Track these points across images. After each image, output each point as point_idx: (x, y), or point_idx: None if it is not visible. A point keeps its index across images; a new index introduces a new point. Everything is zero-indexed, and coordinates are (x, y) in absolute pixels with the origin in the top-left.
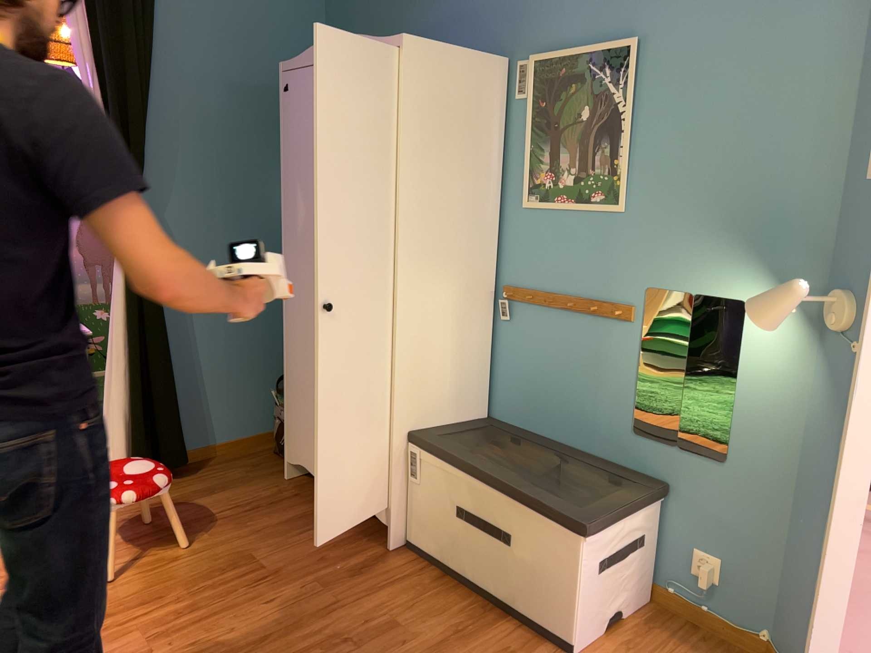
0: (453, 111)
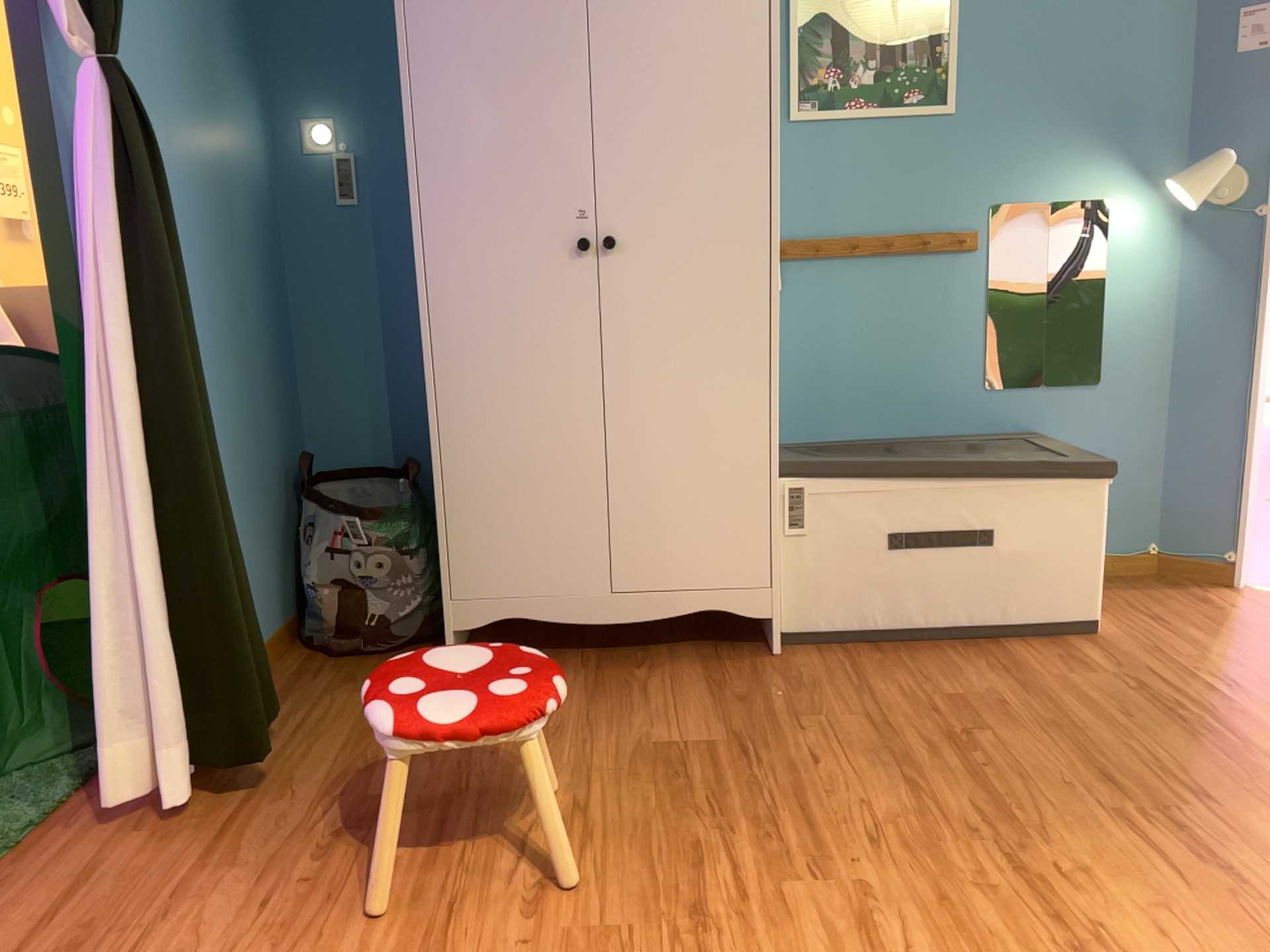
0: None
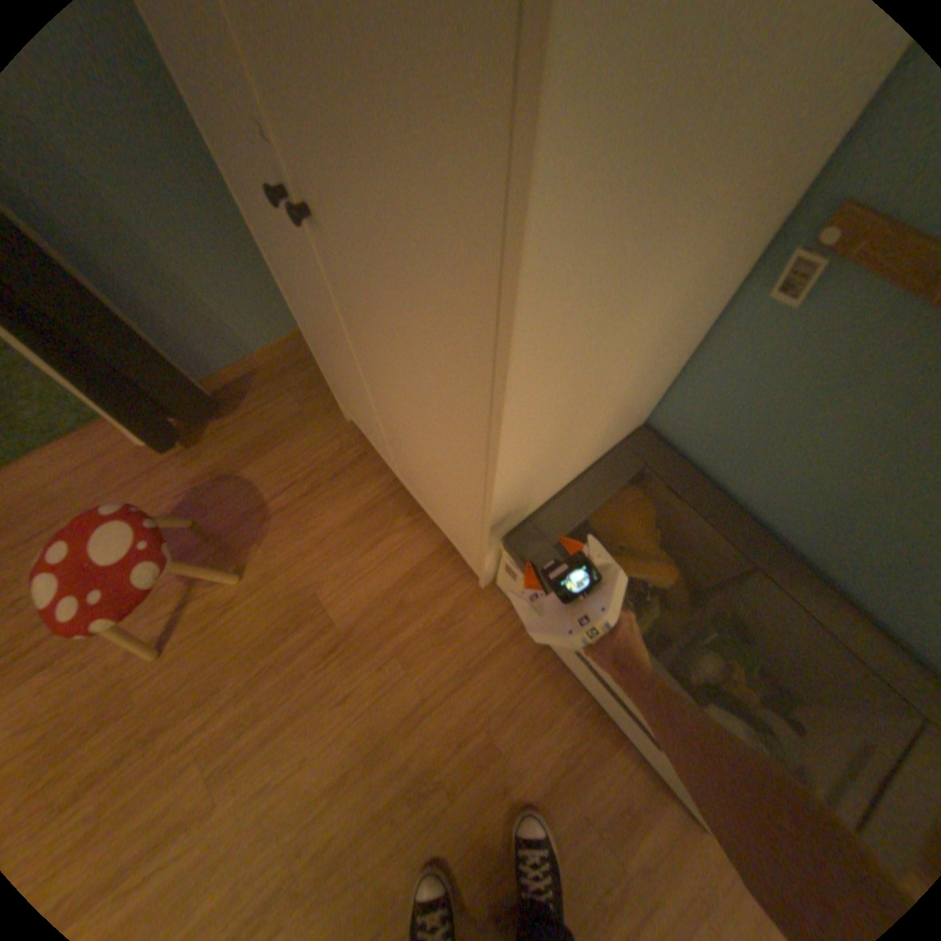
0: None
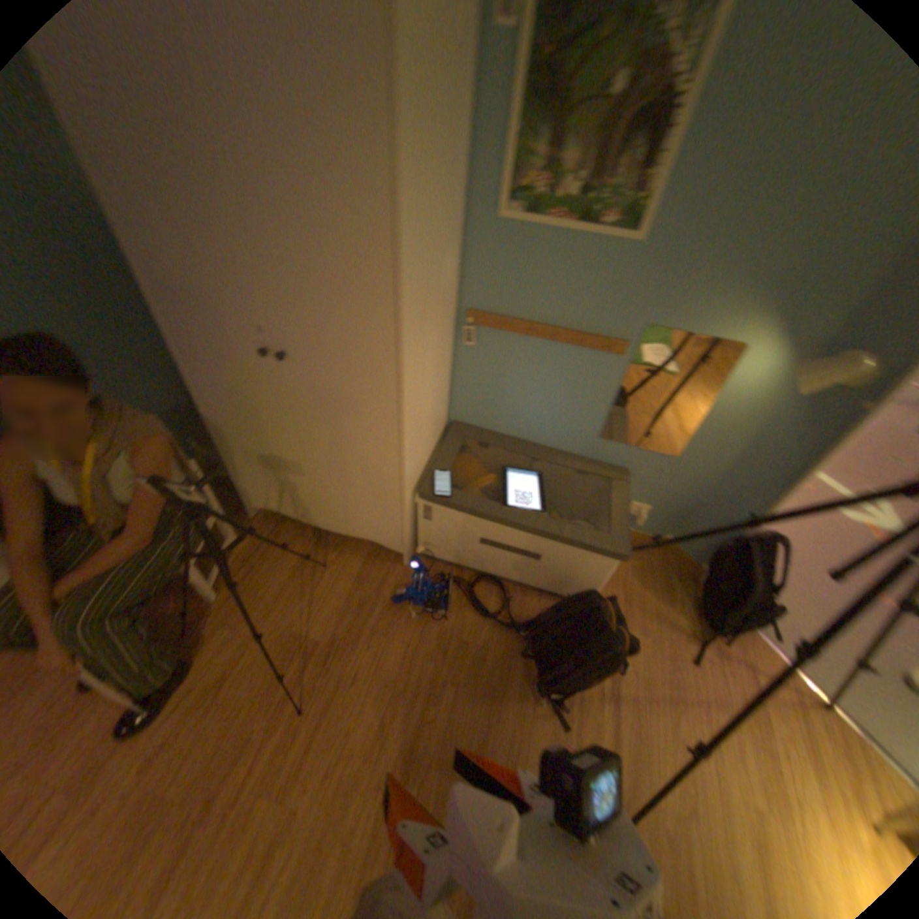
0: (443, 64)
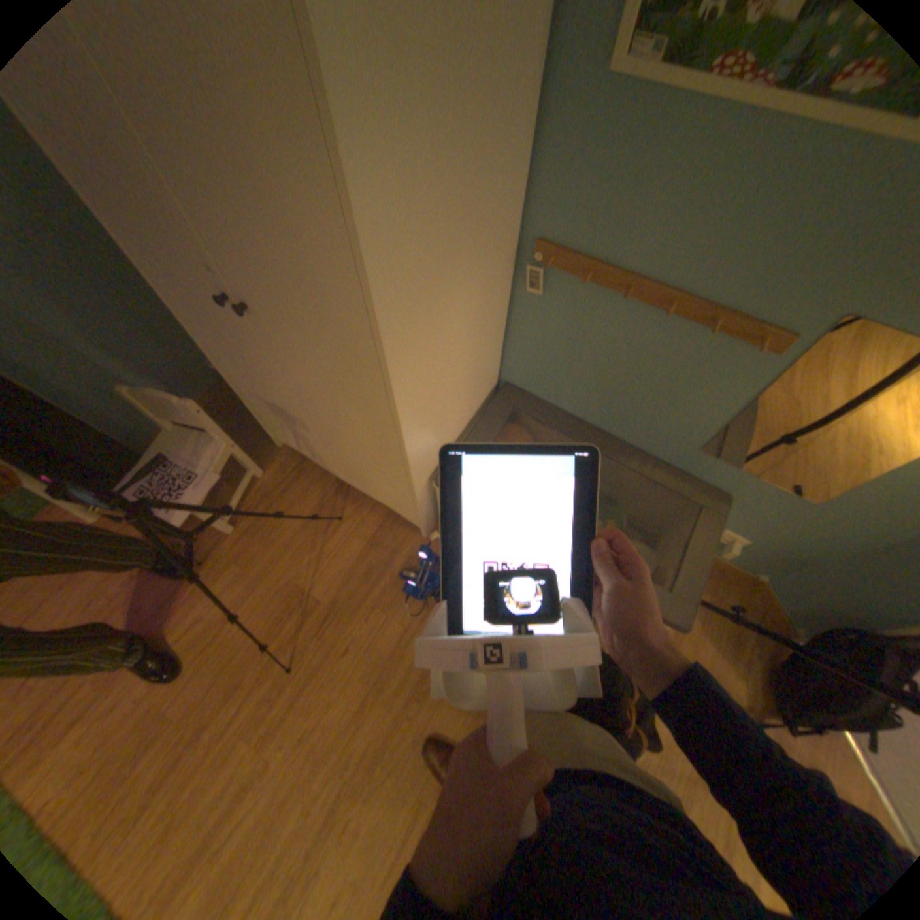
0: None
